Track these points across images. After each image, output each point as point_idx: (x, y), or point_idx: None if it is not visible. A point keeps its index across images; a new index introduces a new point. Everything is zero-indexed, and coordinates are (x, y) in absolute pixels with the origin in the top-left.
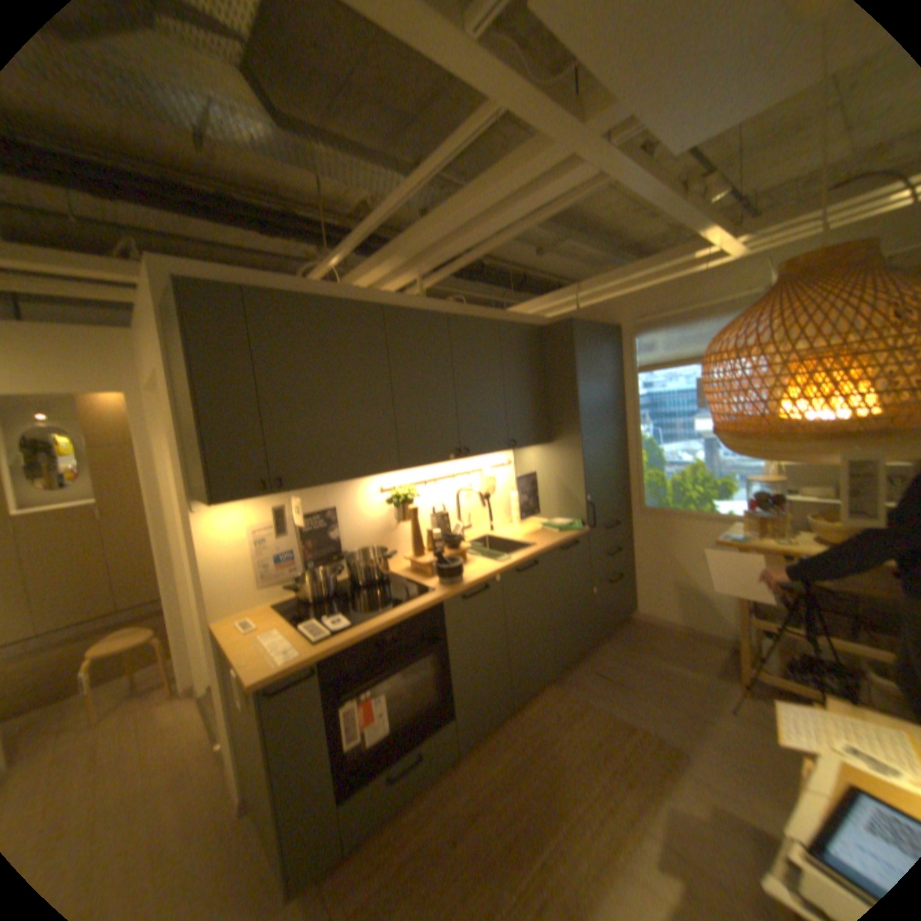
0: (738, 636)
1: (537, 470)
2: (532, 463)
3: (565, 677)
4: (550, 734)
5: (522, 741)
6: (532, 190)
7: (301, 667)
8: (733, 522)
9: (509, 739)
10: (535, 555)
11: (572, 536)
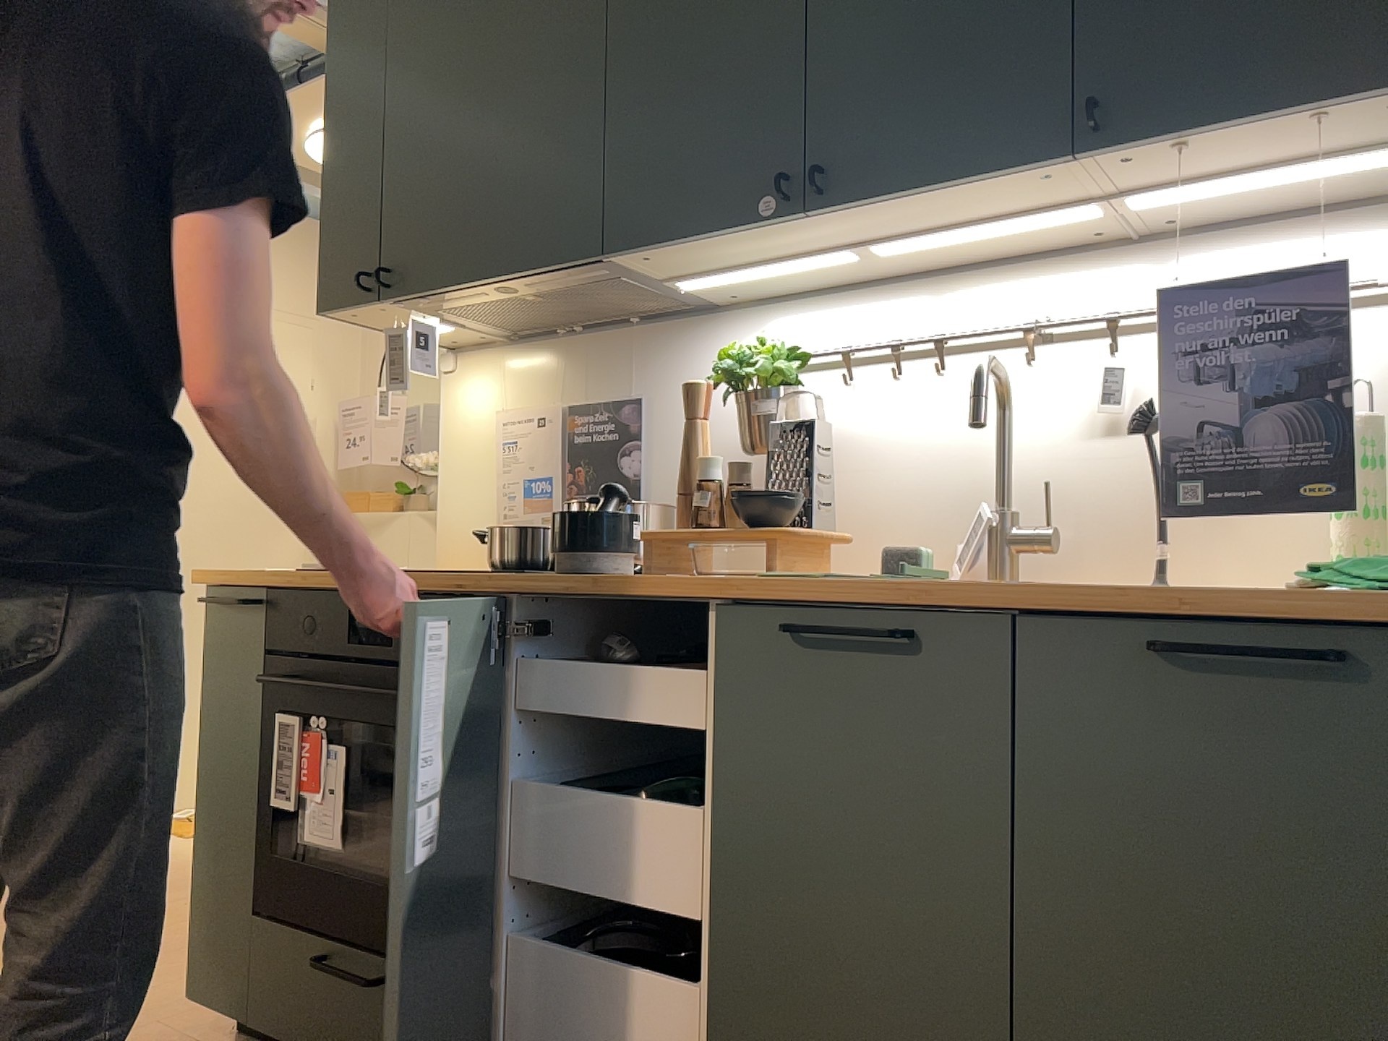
0: None
1: None
2: None
3: None
4: None
5: None
6: None
7: (243, 580)
8: None
9: None
10: (911, 597)
11: (1334, 609)
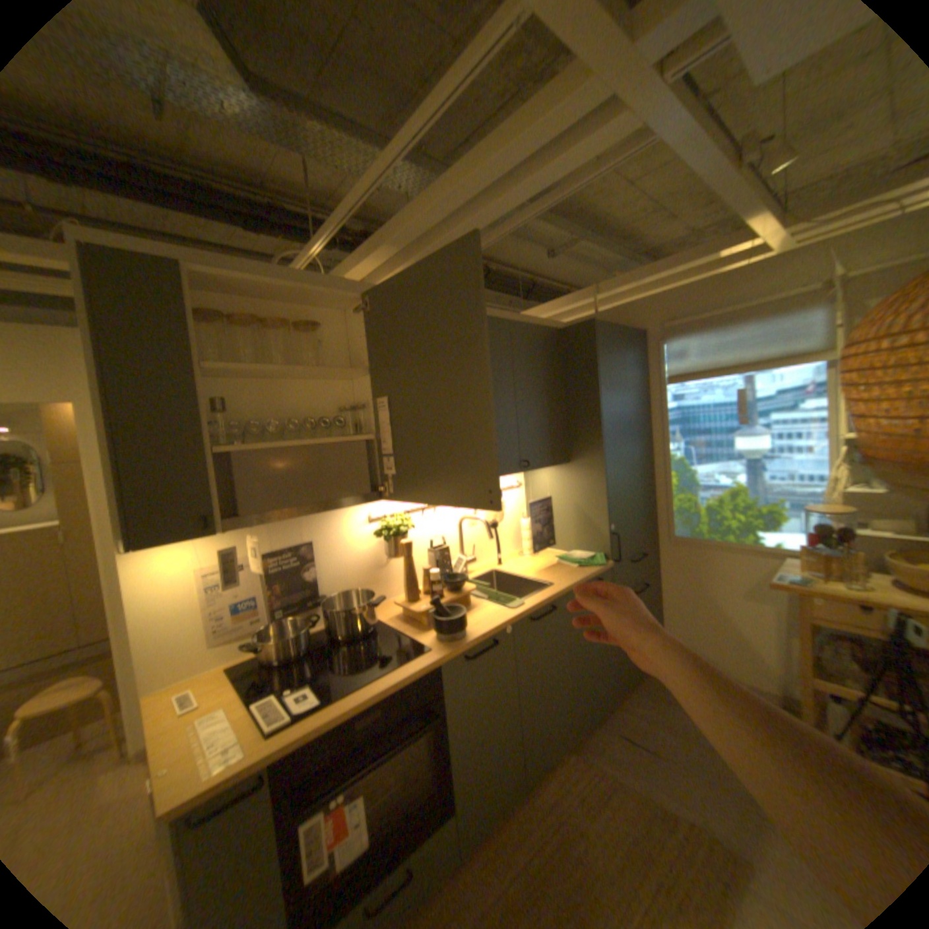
0: (788, 691)
1: (551, 493)
2: (545, 485)
3: (586, 741)
4: (572, 823)
5: (538, 833)
6: (555, 151)
7: (244, 774)
8: (782, 556)
9: (521, 830)
10: (552, 598)
11: (594, 572)
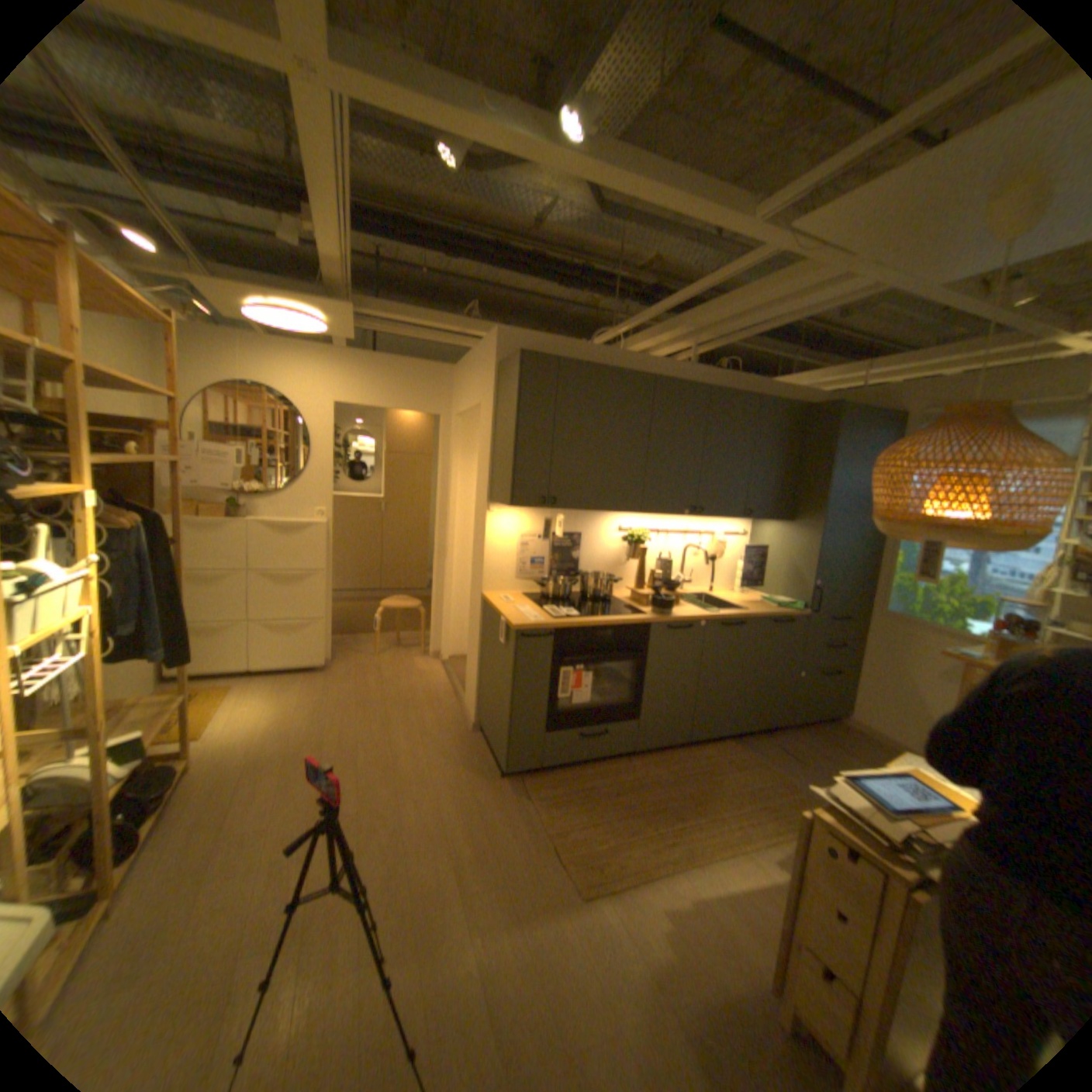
0: None
1: (771, 545)
2: (768, 537)
3: (749, 741)
4: (719, 769)
5: (692, 765)
6: (810, 290)
7: (545, 627)
8: (985, 645)
9: (680, 760)
10: (743, 616)
11: (789, 613)
